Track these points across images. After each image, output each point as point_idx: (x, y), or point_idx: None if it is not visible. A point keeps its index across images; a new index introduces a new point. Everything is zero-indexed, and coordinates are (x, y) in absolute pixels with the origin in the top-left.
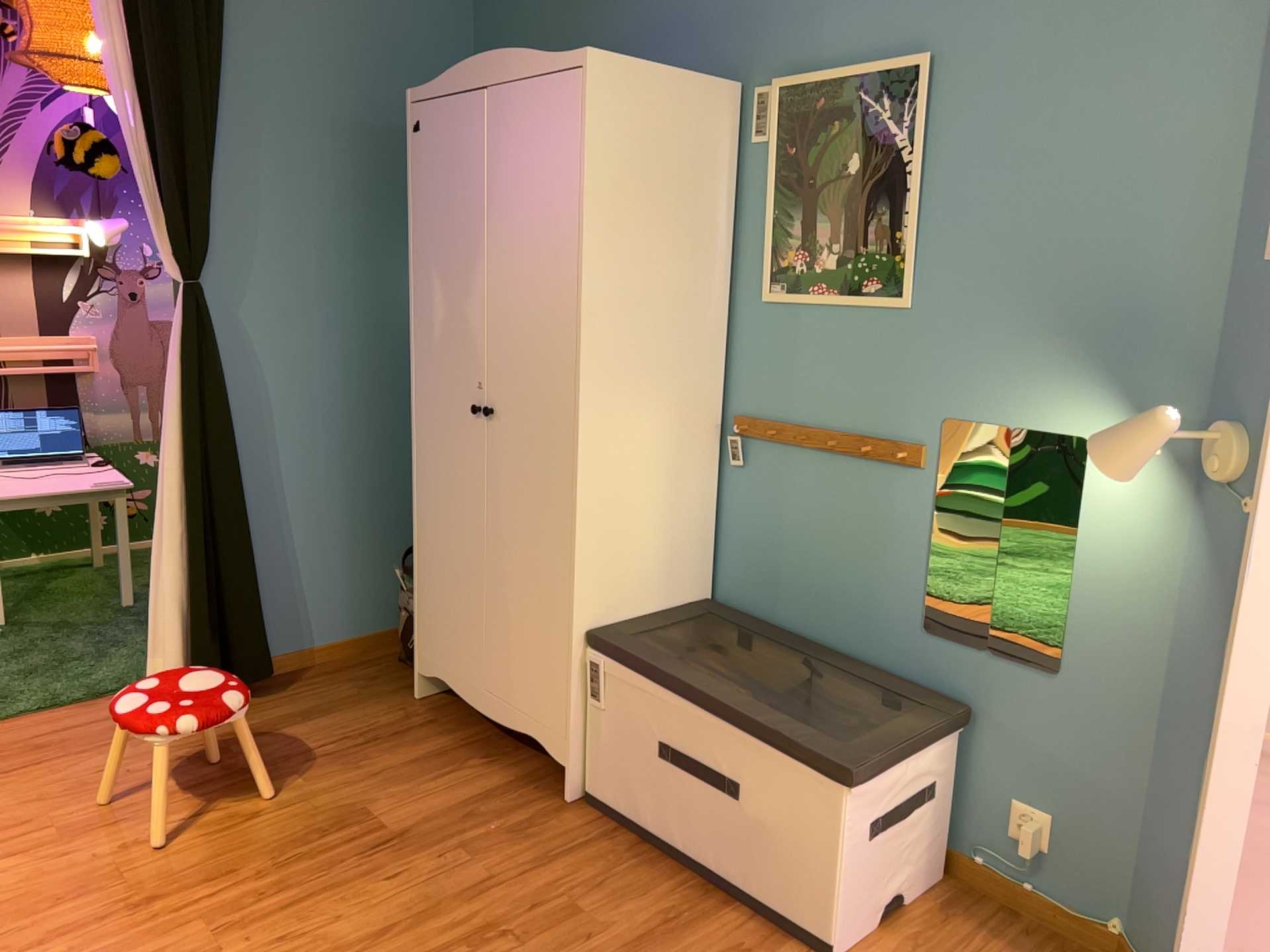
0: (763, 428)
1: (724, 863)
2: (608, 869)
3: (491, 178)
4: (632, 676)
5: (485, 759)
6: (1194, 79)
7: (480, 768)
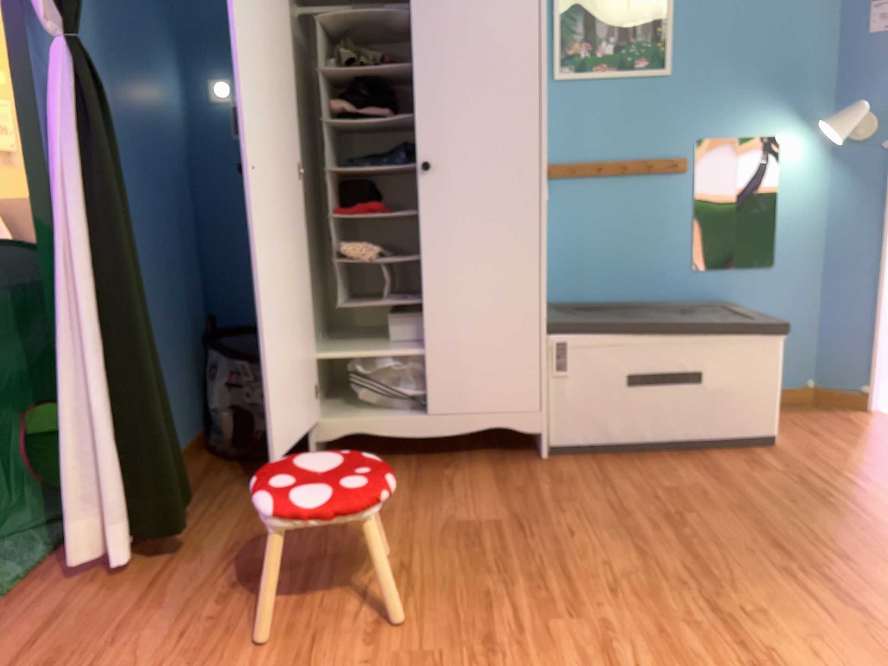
0: (564, 169)
1: (685, 432)
2: (633, 470)
3: None
4: (593, 340)
5: (447, 468)
6: None
7: (457, 473)
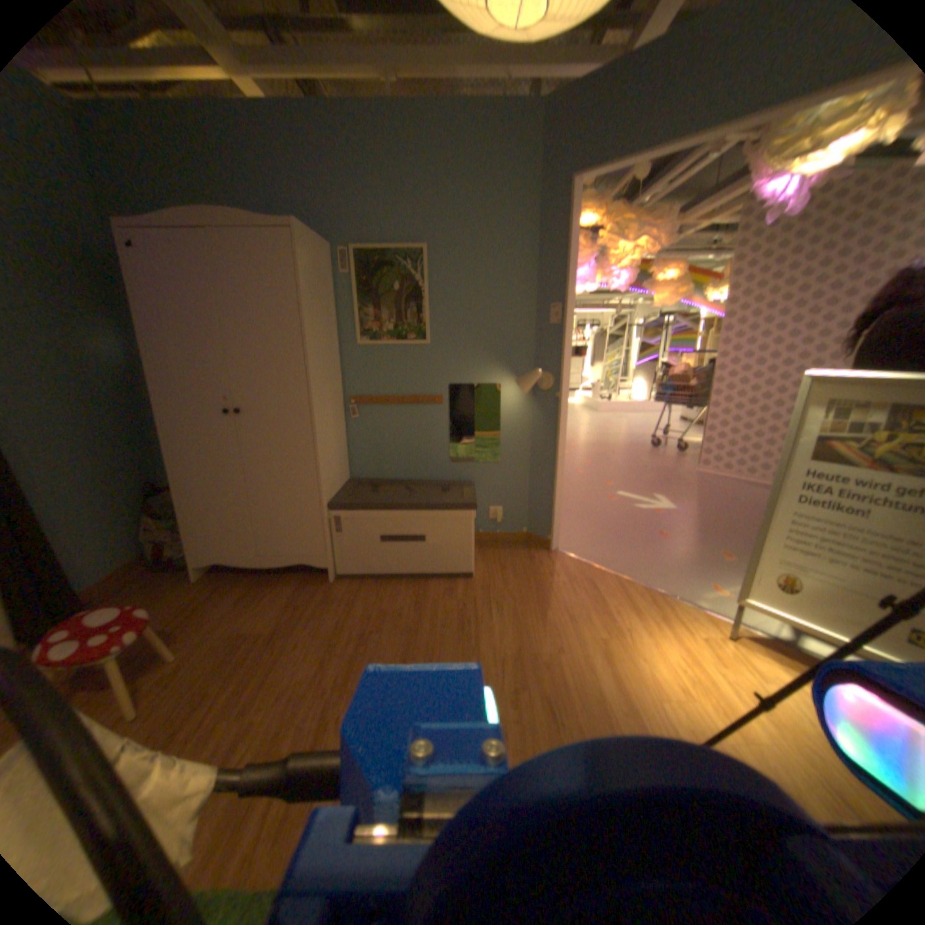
0: (365, 400)
1: (418, 567)
2: (375, 593)
3: (213, 282)
4: (358, 514)
5: (270, 587)
6: (518, 266)
7: (273, 591)
